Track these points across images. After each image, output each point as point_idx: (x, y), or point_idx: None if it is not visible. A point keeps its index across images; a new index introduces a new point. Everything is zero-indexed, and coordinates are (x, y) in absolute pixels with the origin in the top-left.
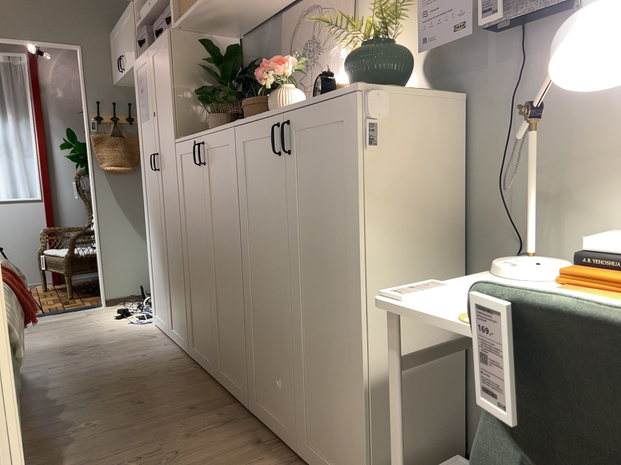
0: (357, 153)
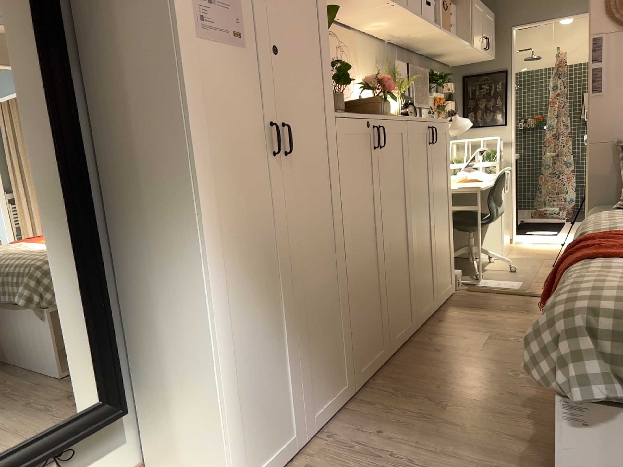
0: (449, 145)
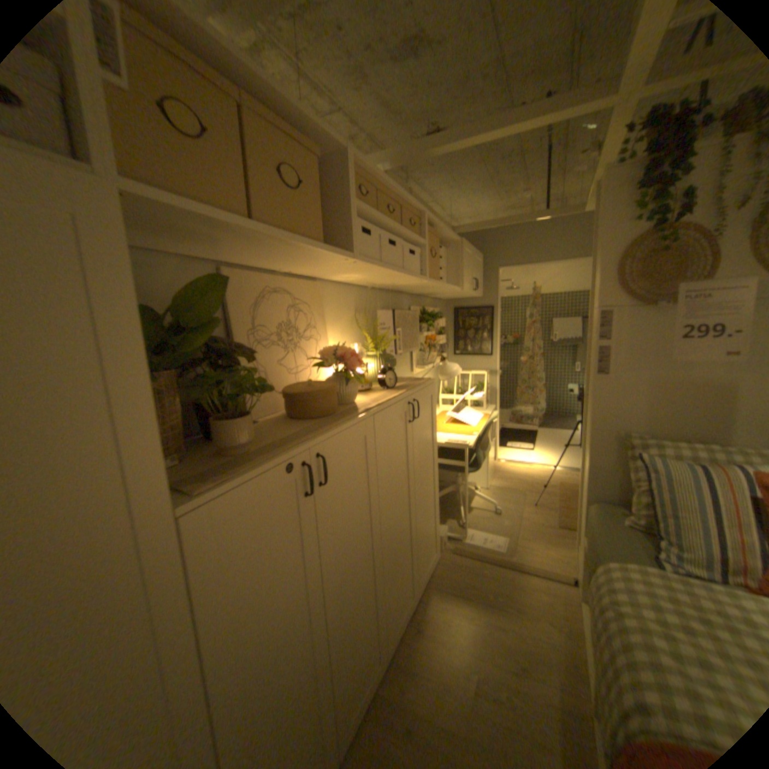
0: (435, 406)
